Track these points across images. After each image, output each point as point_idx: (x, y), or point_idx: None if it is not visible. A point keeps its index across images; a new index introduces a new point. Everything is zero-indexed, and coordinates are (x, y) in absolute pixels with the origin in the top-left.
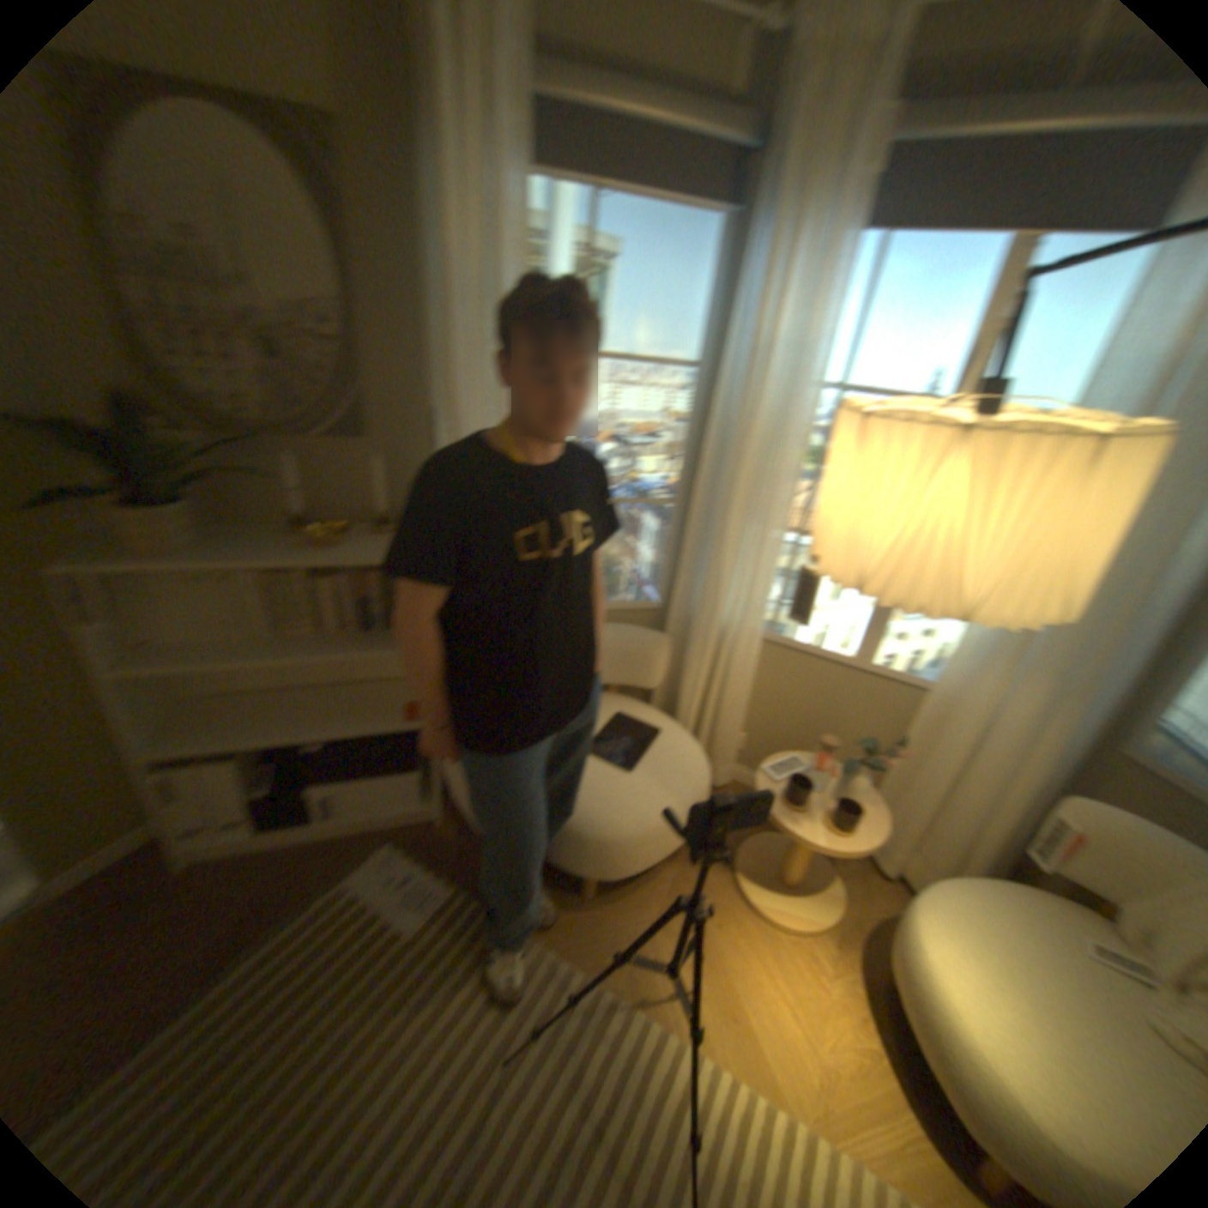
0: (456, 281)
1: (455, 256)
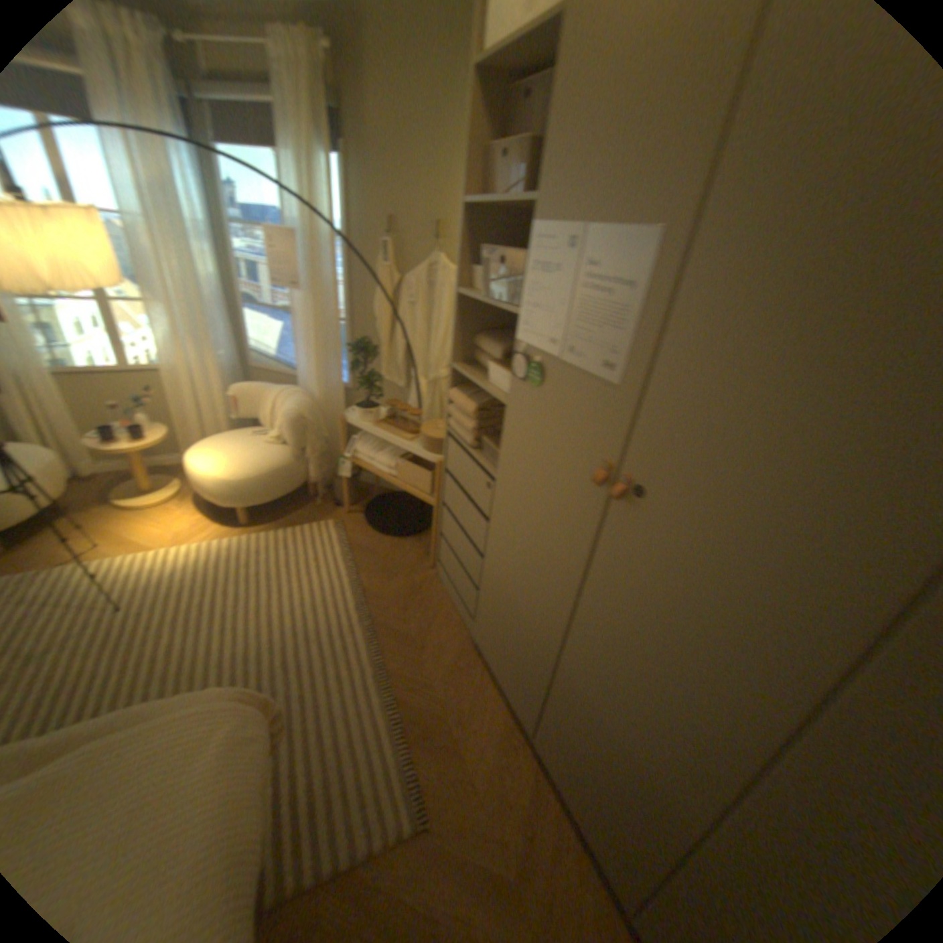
0: None
1: None
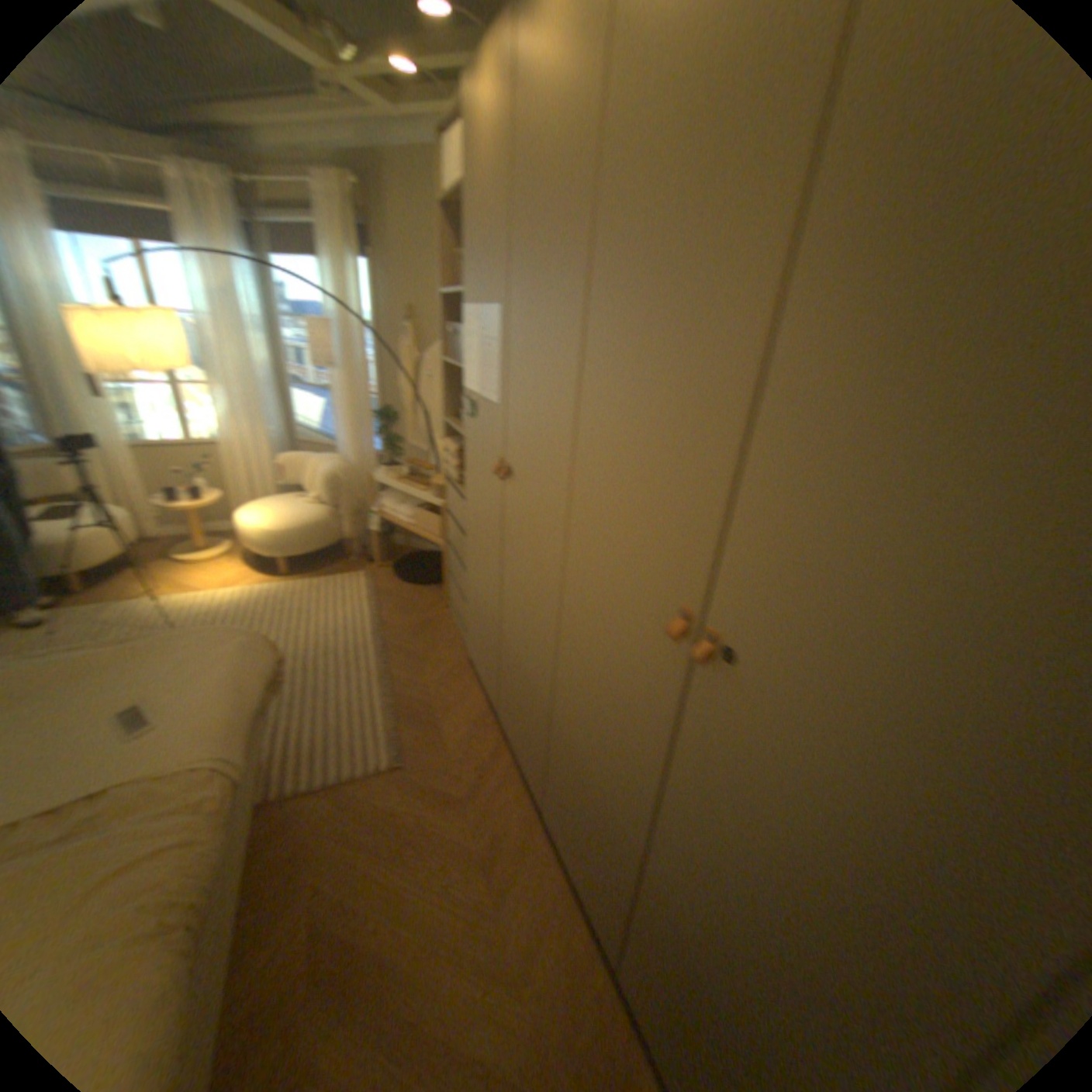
0: None
1: None
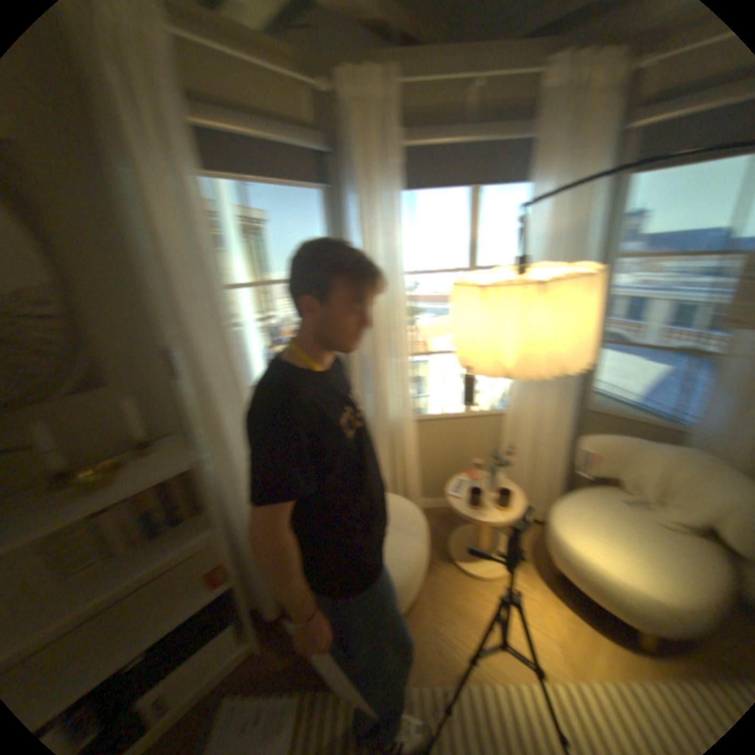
0: (173, 255)
1: (168, 238)
